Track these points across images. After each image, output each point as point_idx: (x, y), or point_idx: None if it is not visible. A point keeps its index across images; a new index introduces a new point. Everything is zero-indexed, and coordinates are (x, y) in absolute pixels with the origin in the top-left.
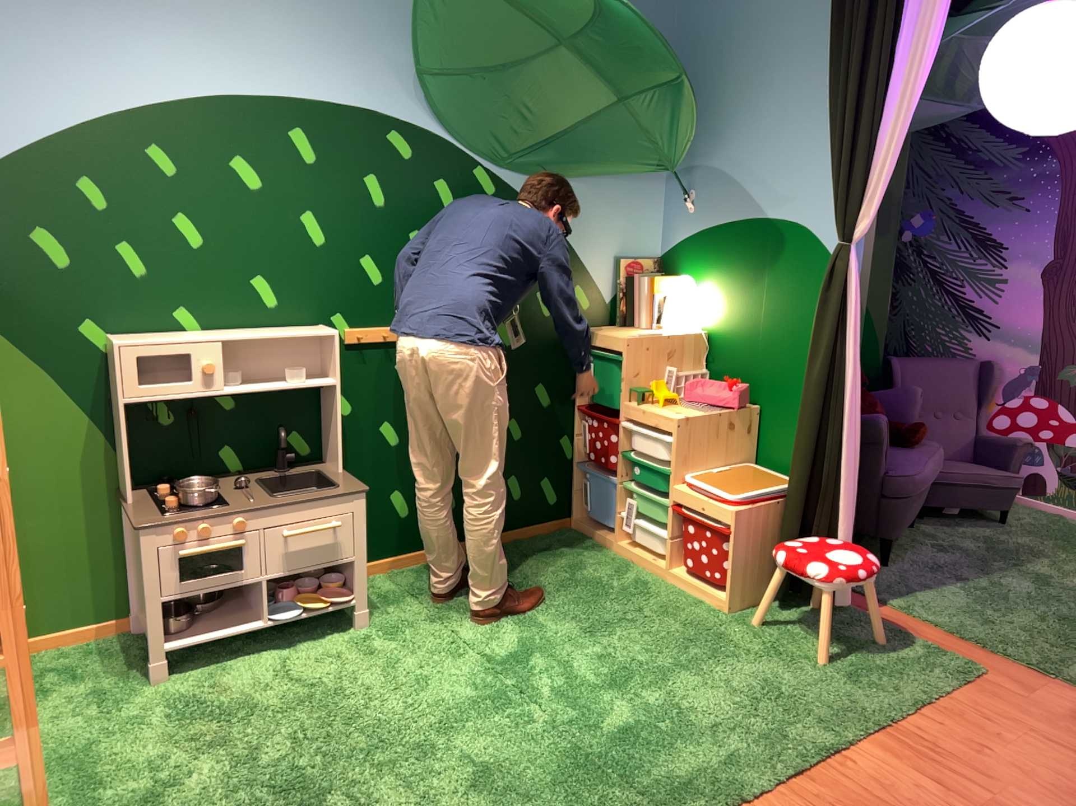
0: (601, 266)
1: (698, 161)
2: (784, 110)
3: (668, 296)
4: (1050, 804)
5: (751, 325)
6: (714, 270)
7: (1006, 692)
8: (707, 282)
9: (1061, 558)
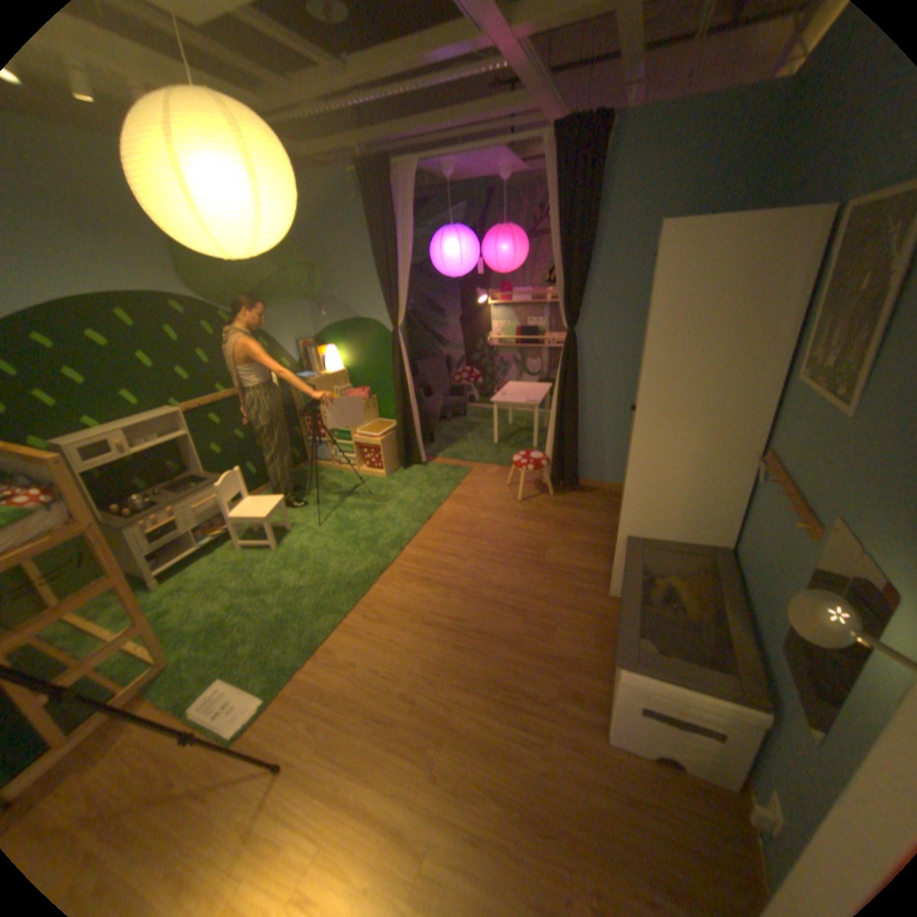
0: (290, 348)
1: (322, 294)
2: (356, 272)
3: (325, 357)
4: (495, 501)
5: (363, 365)
6: (342, 343)
7: (478, 474)
8: (340, 348)
9: (484, 425)
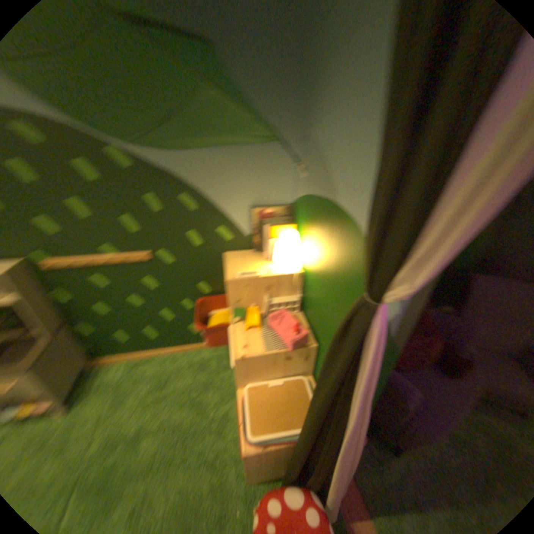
0: (237, 214)
1: (308, 131)
2: (368, 68)
3: (276, 244)
4: None
5: (320, 288)
6: (309, 232)
7: None
8: (305, 238)
9: None
